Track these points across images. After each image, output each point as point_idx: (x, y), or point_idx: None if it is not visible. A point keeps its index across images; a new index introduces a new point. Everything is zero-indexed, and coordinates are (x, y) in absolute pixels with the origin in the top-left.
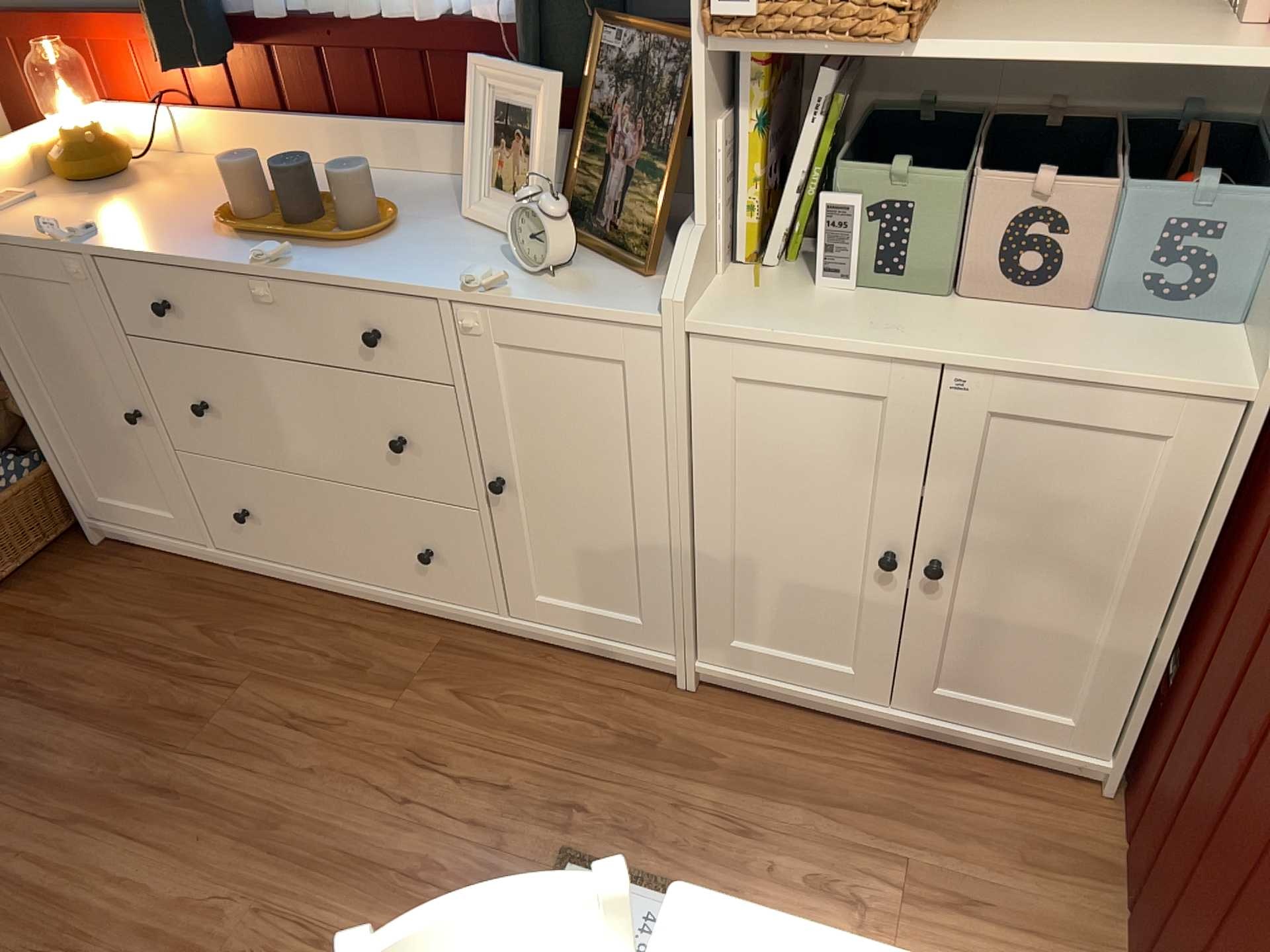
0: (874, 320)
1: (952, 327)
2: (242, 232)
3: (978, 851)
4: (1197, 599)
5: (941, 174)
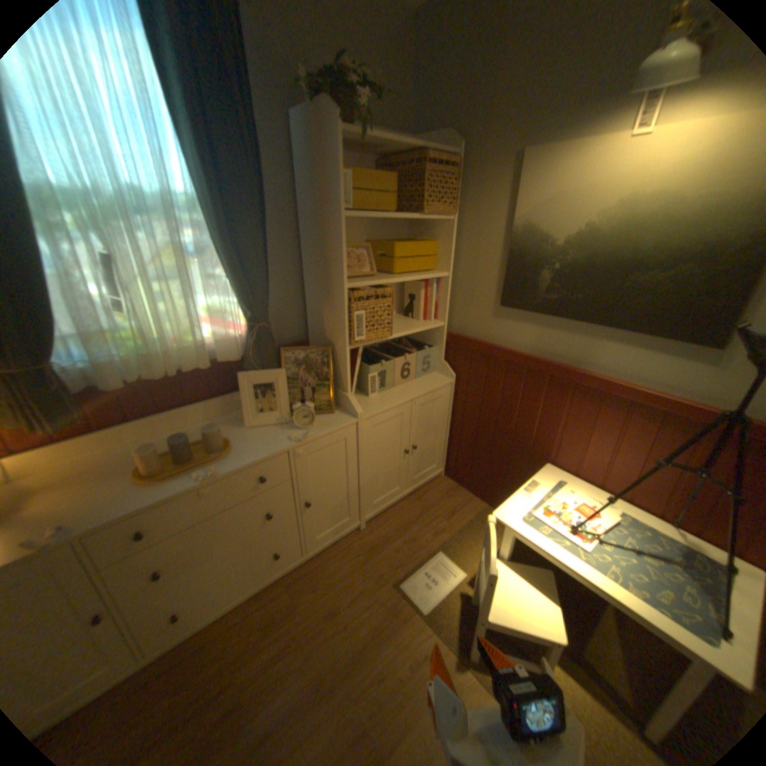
0: (390, 397)
1: (403, 392)
2: (163, 478)
3: (444, 504)
4: (452, 423)
5: (387, 361)
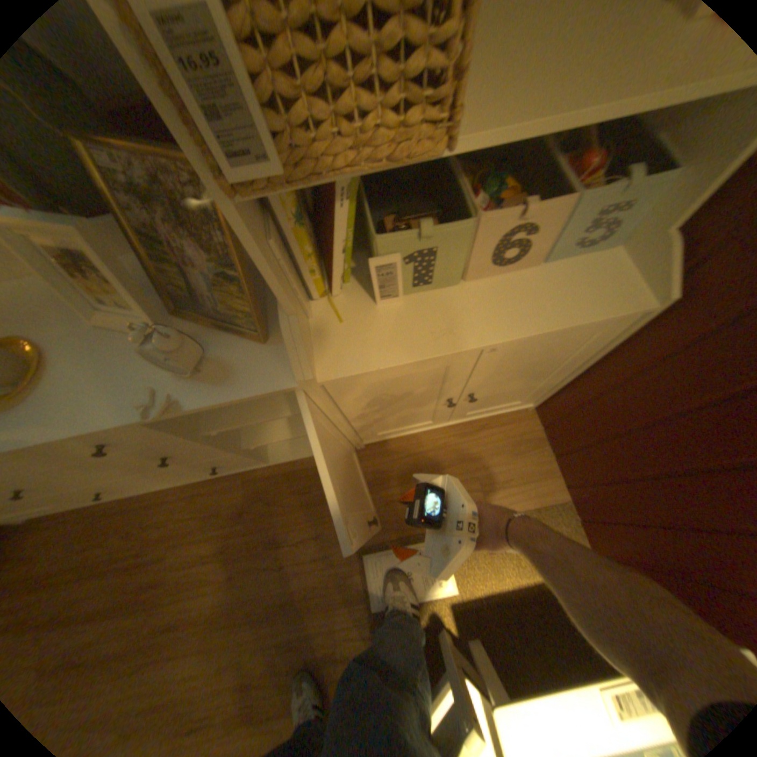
0: (430, 324)
1: (478, 312)
2: None
3: (501, 463)
4: (592, 371)
5: (455, 215)
